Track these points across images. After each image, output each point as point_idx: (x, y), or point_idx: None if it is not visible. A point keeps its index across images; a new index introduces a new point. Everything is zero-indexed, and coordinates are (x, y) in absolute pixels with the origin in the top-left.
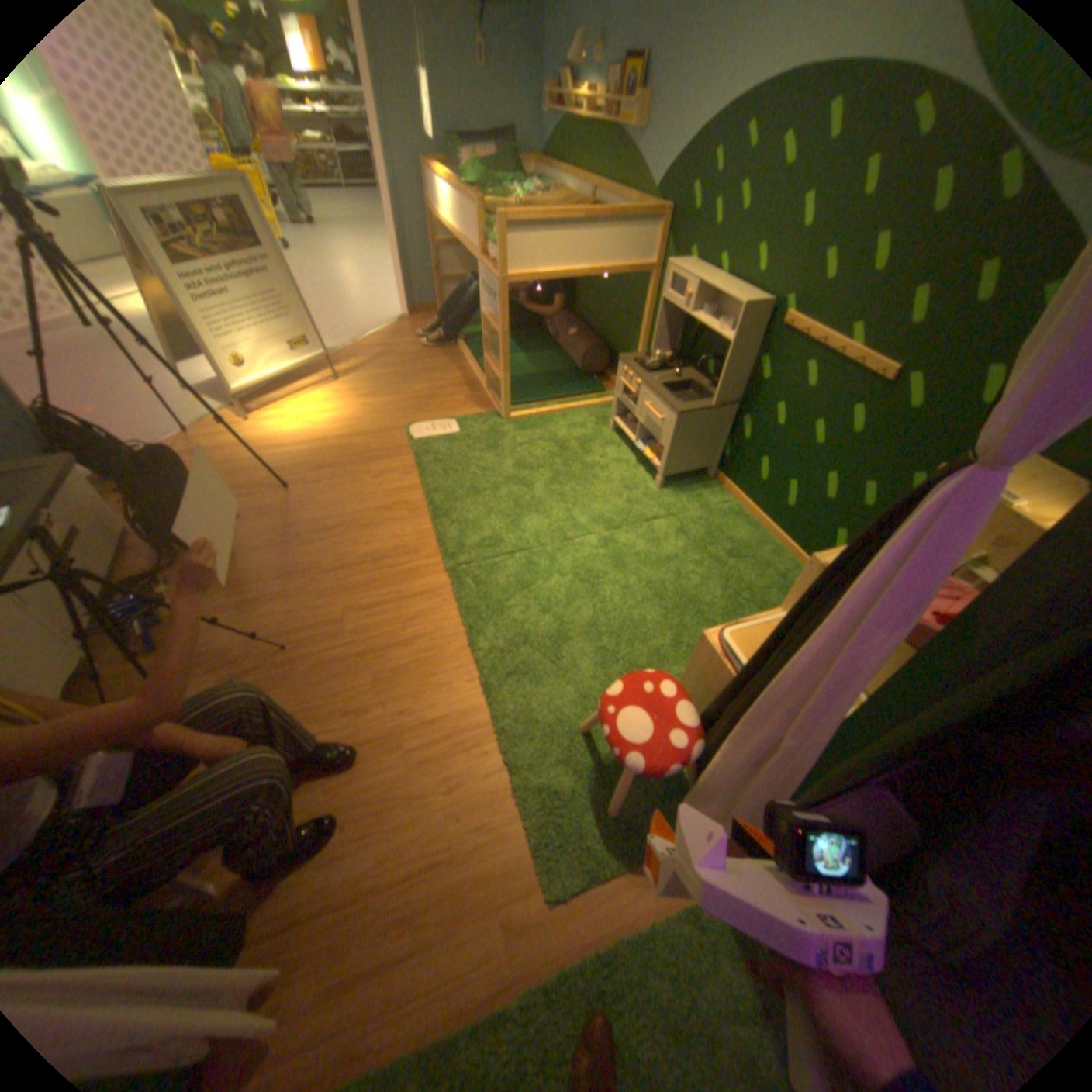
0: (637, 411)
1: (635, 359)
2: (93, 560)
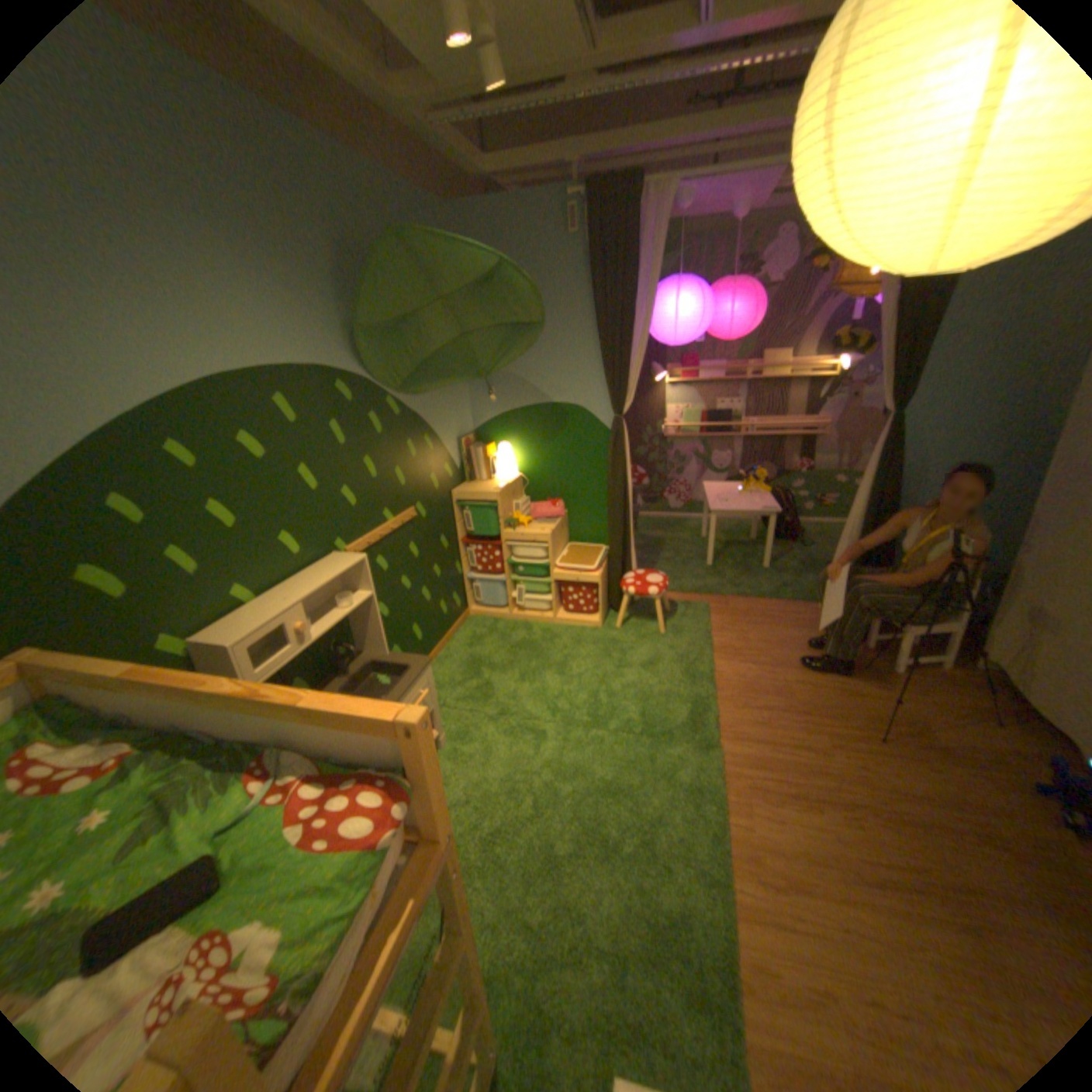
0: None
1: None
2: None
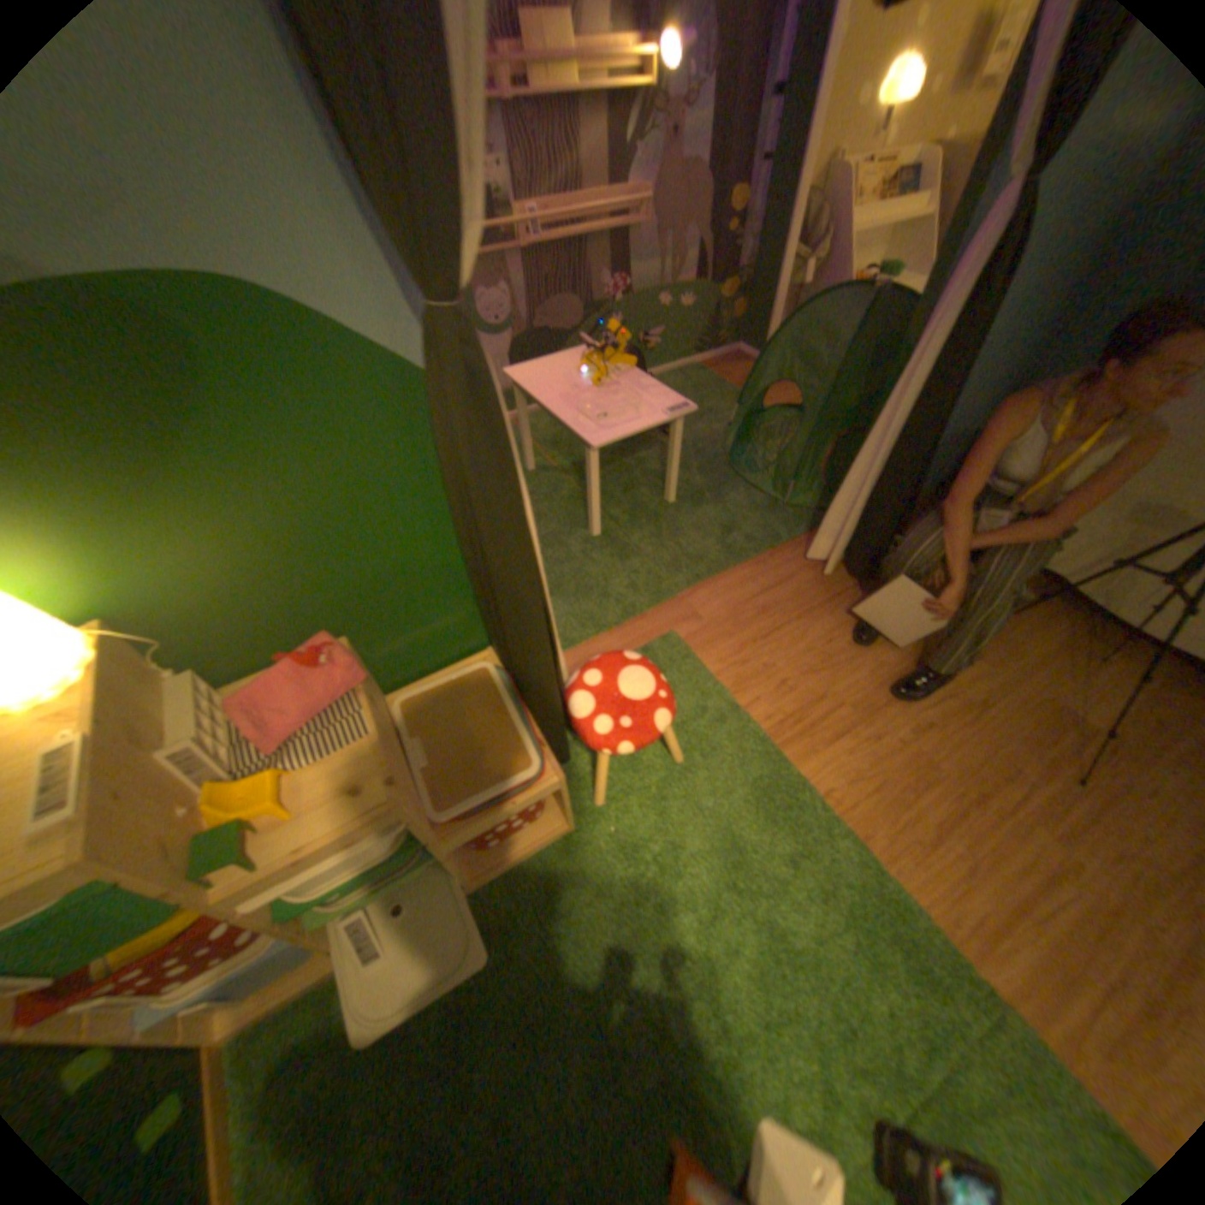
0: None
1: None
2: None
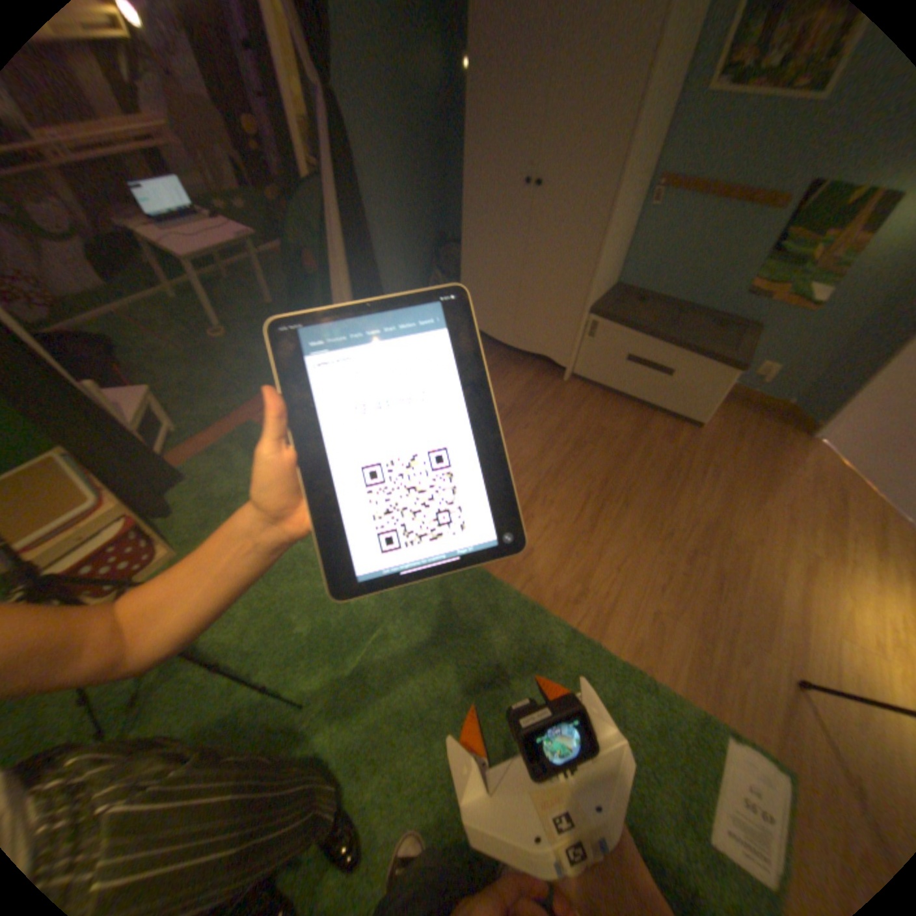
0: None
1: None
2: (654, 392)
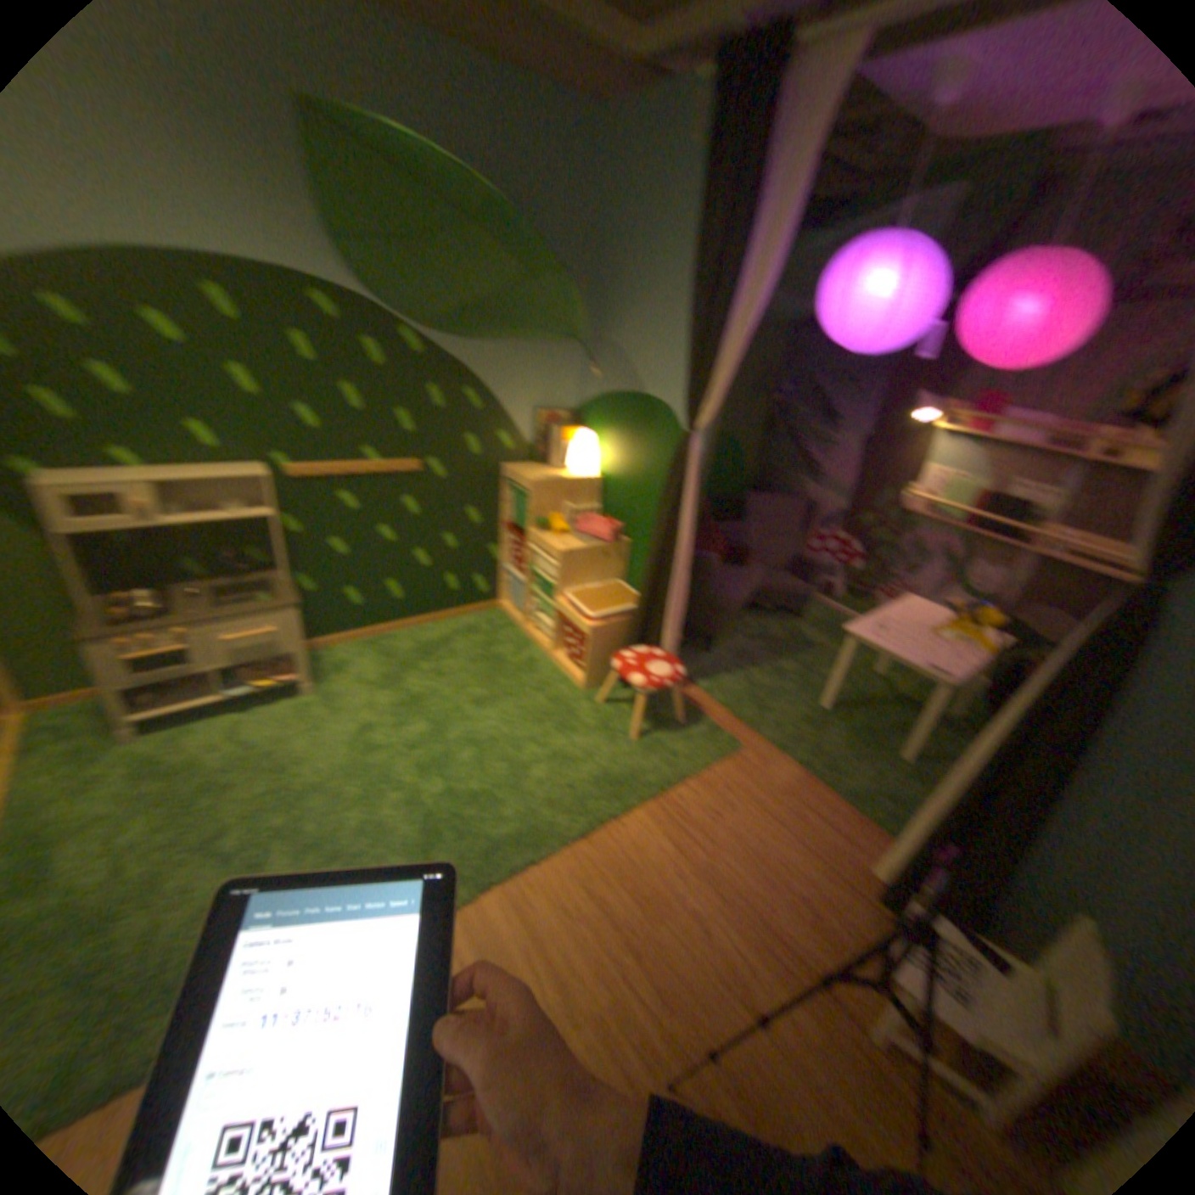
0: (189, 668)
1: (108, 625)
2: None
